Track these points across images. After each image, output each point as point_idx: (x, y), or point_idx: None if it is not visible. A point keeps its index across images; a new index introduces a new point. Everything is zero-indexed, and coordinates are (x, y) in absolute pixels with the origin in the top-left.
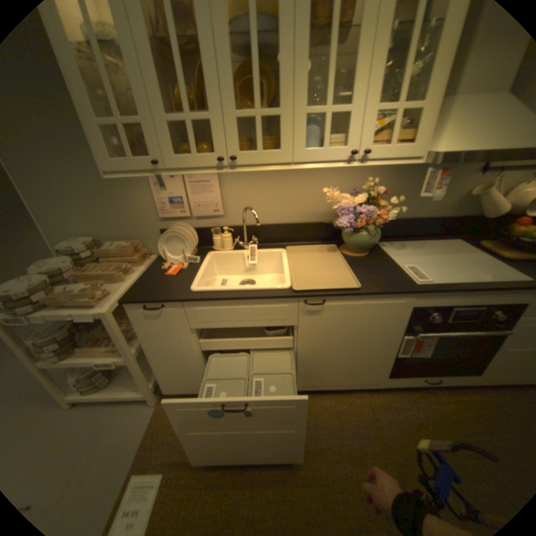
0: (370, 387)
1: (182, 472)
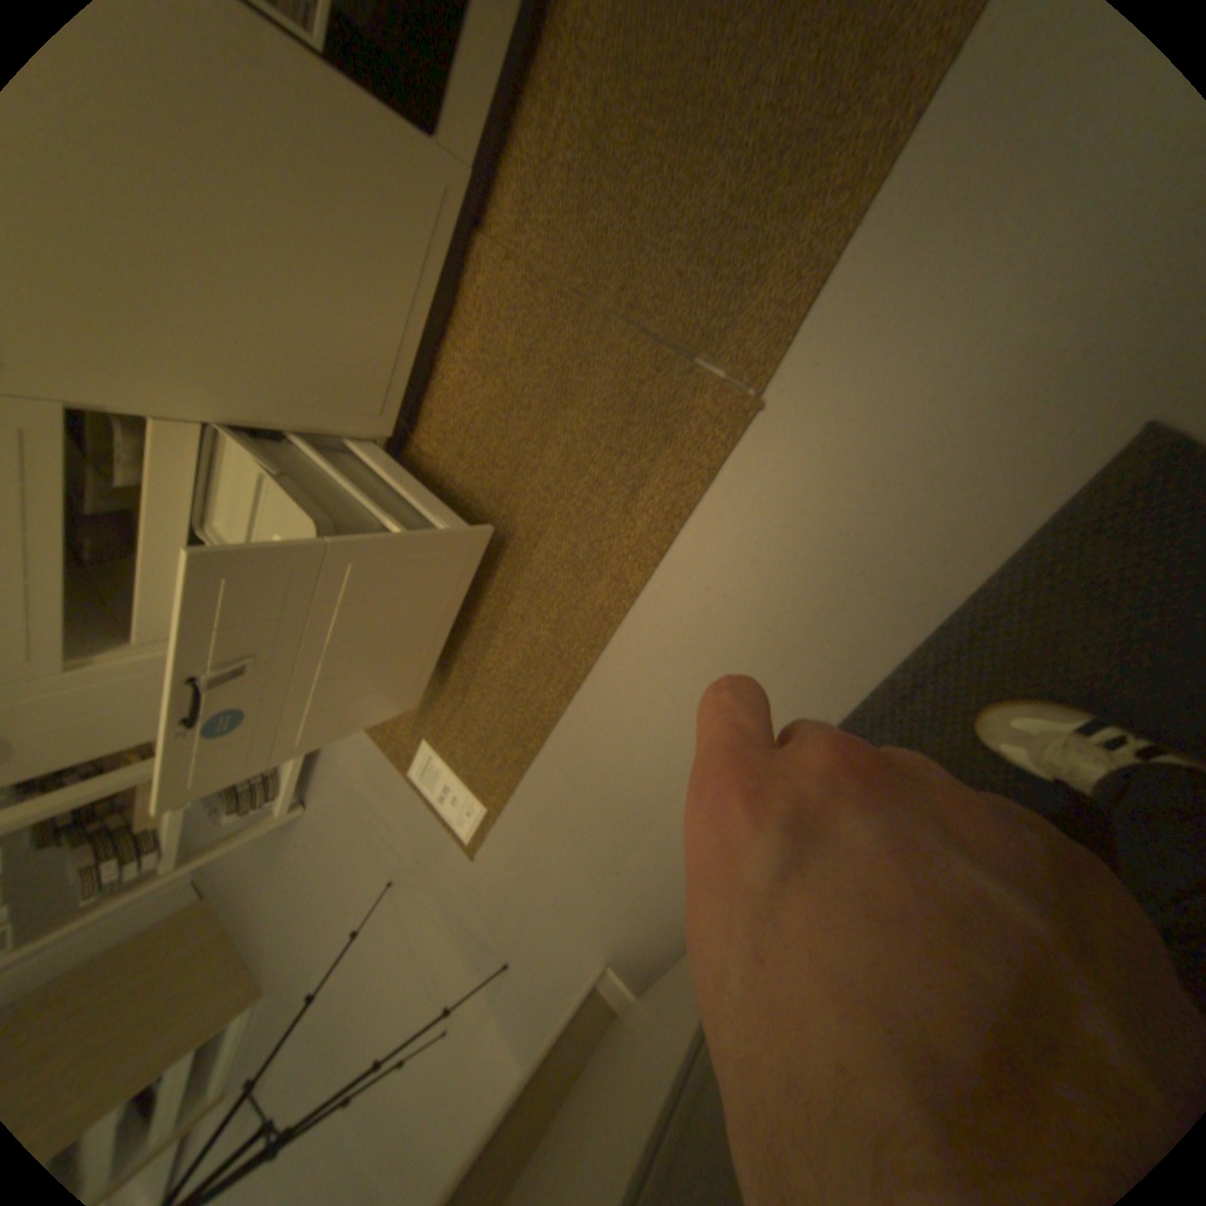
0: (447, 218)
1: (437, 711)
